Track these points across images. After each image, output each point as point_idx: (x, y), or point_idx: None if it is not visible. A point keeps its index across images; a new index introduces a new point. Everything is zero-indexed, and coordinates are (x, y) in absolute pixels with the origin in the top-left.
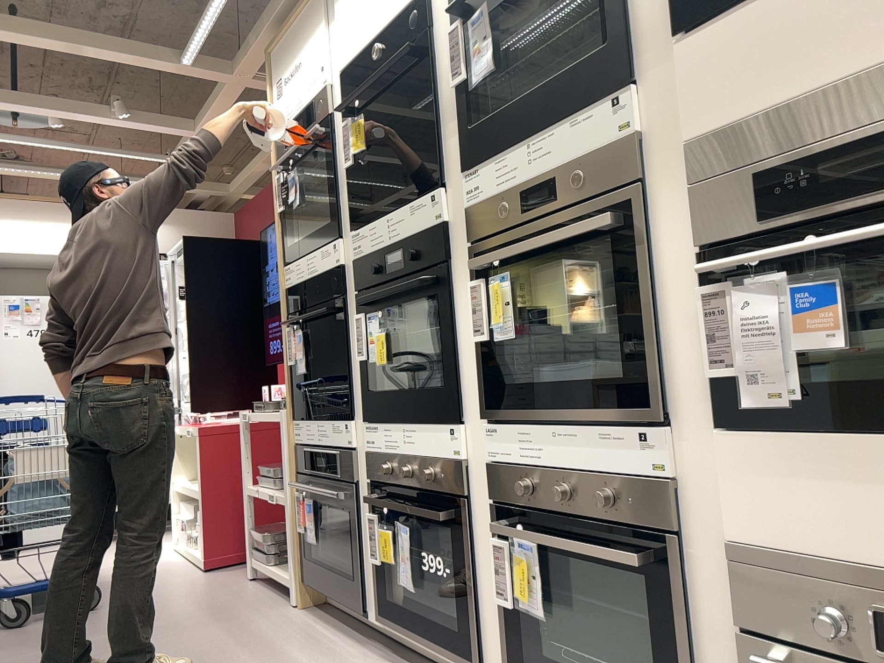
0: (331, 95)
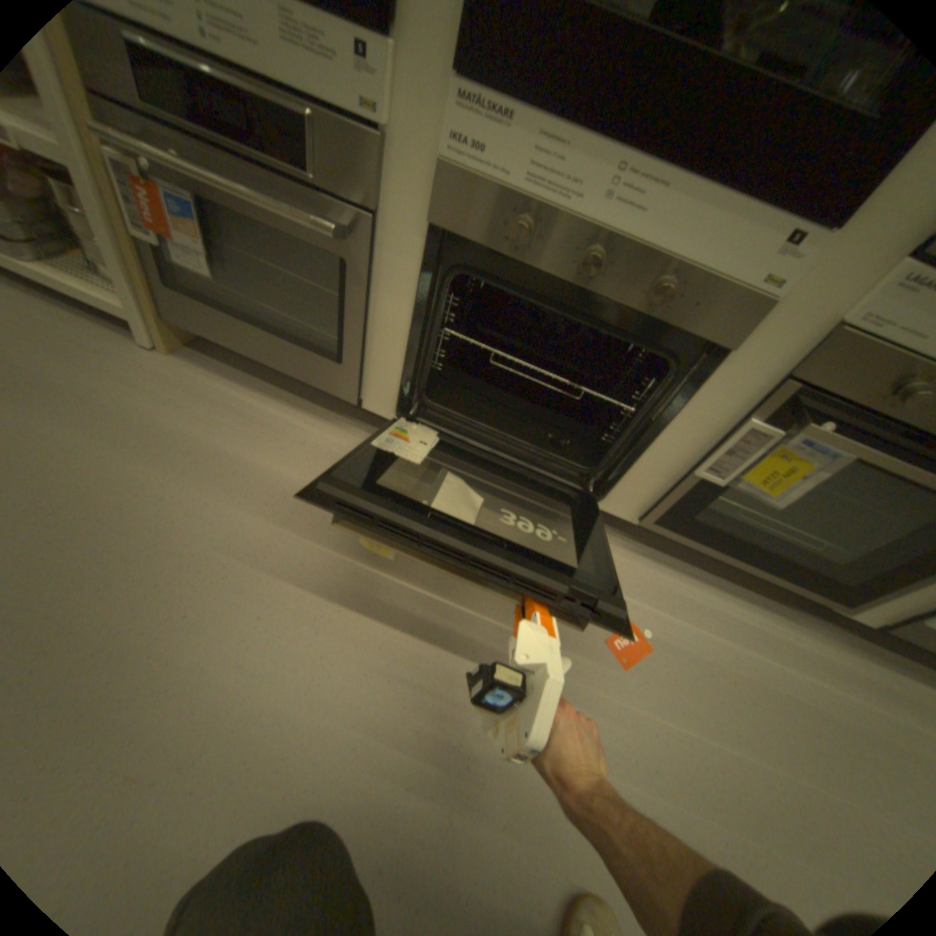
0: None
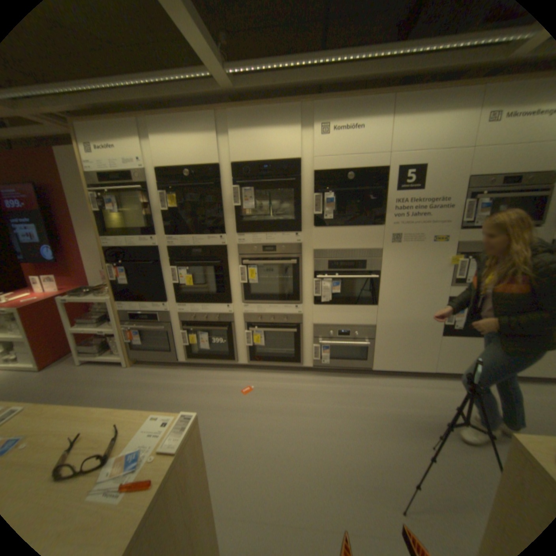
0: (145, 174)
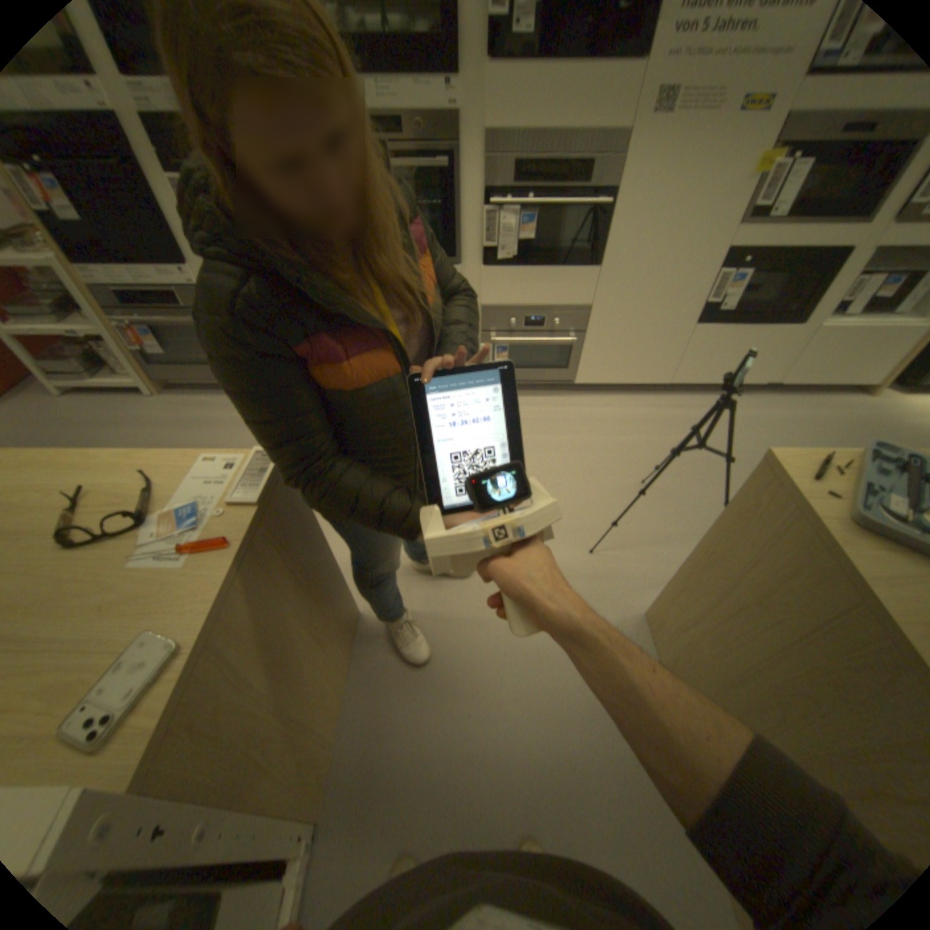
0: None
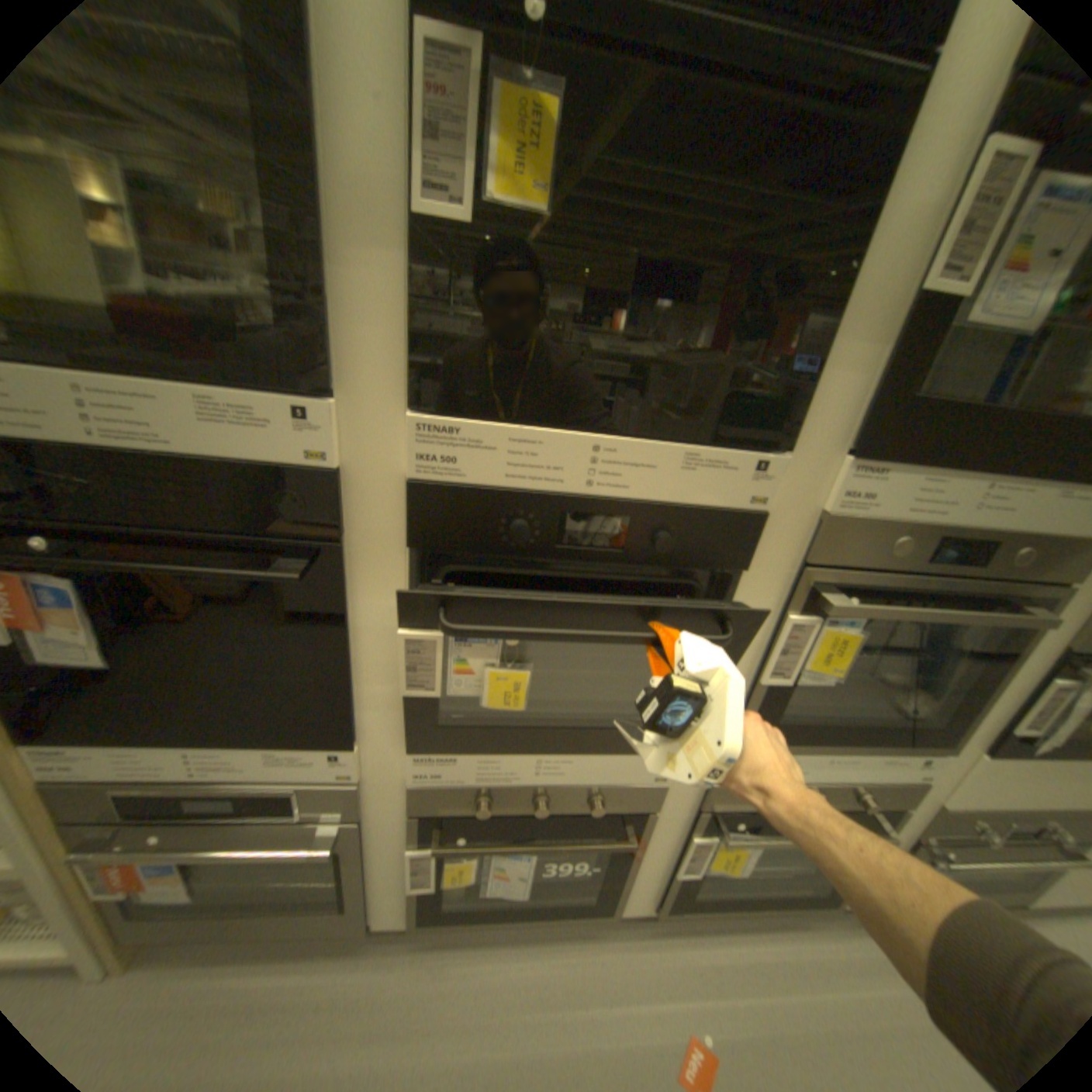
0: None
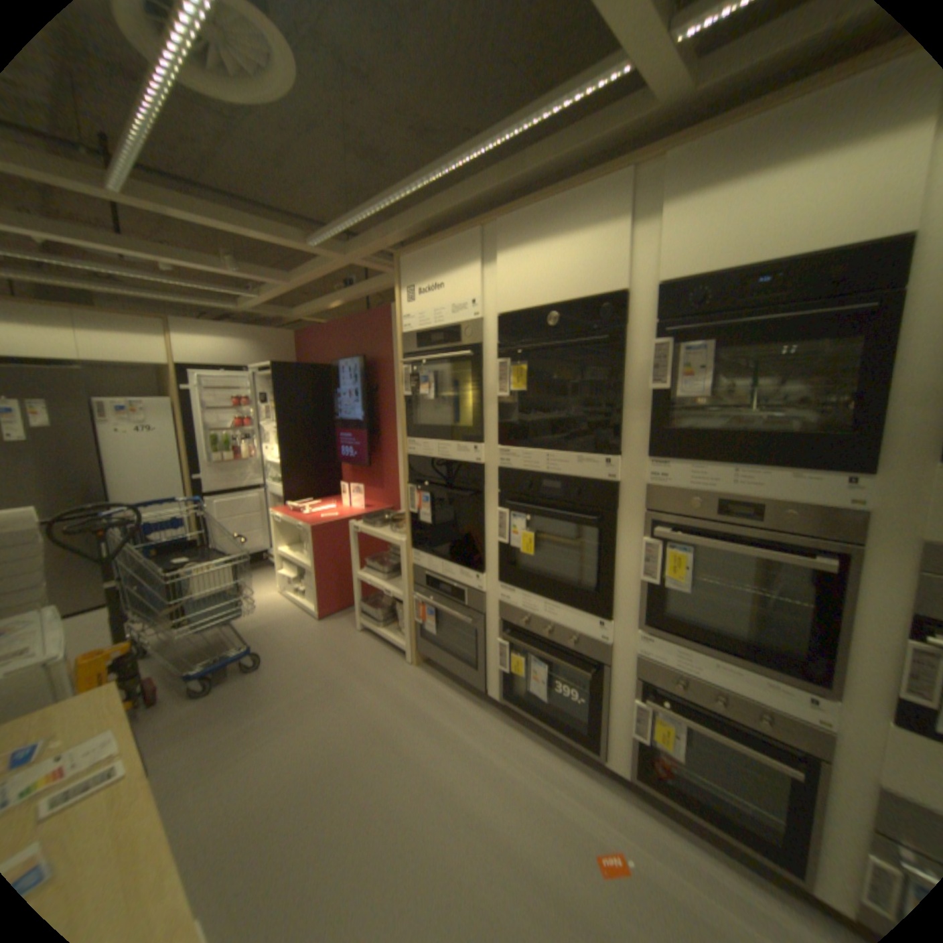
0: (482, 327)
